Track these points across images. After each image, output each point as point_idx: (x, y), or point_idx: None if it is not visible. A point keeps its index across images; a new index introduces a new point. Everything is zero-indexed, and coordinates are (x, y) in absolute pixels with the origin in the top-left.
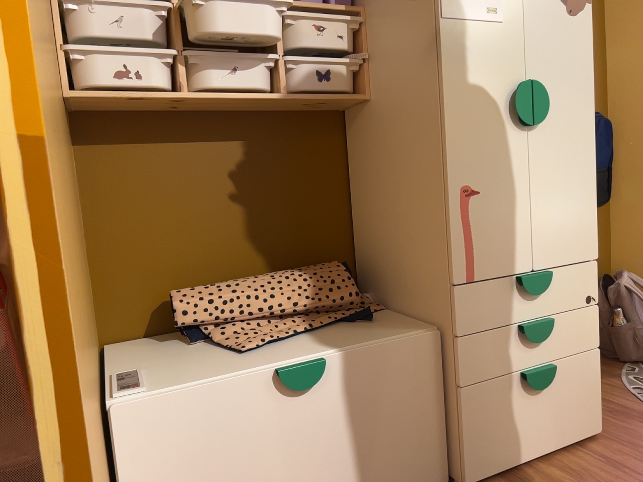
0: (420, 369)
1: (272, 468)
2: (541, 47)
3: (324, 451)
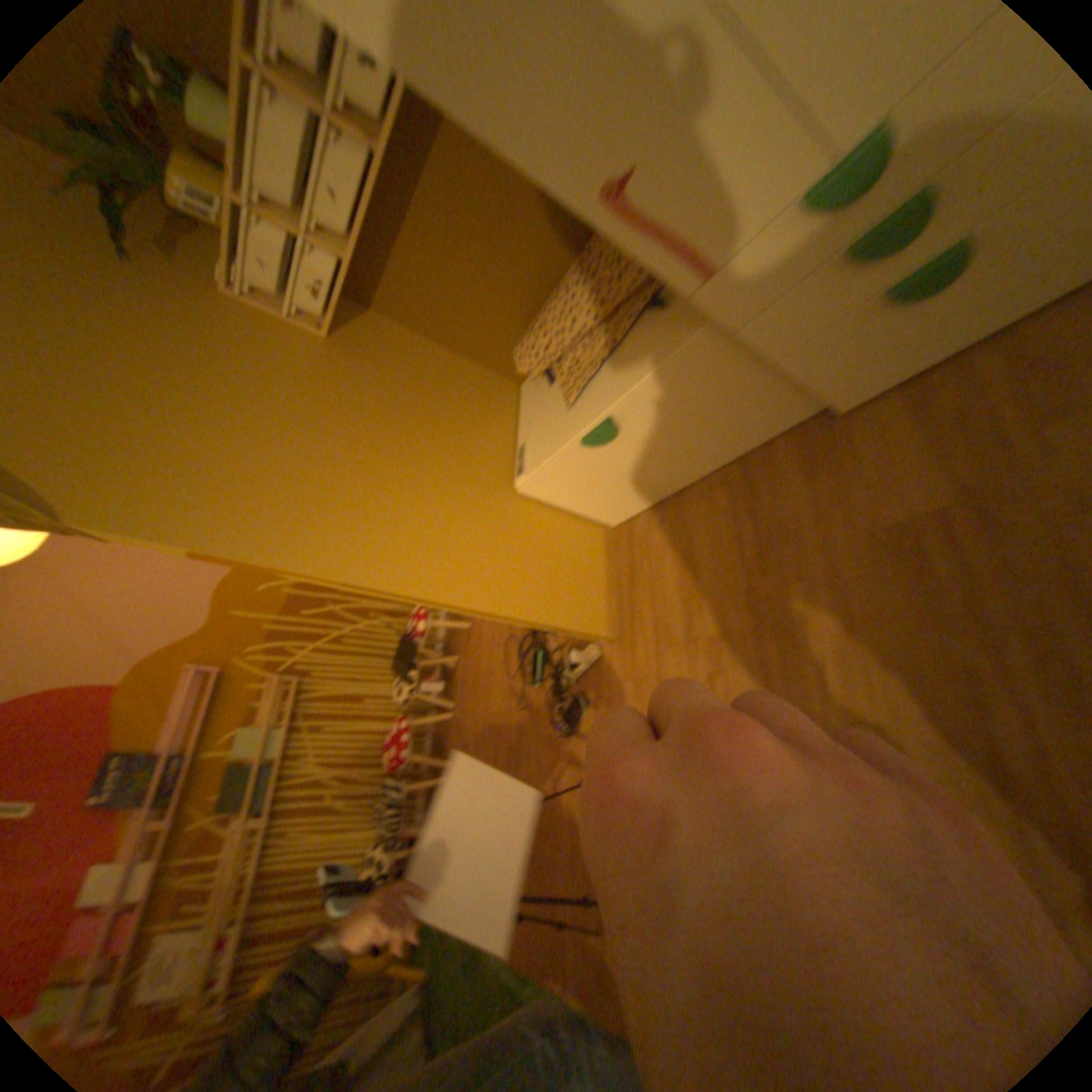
0: (719, 363)
1: (634, 469)
2: None
3: (665, 448)
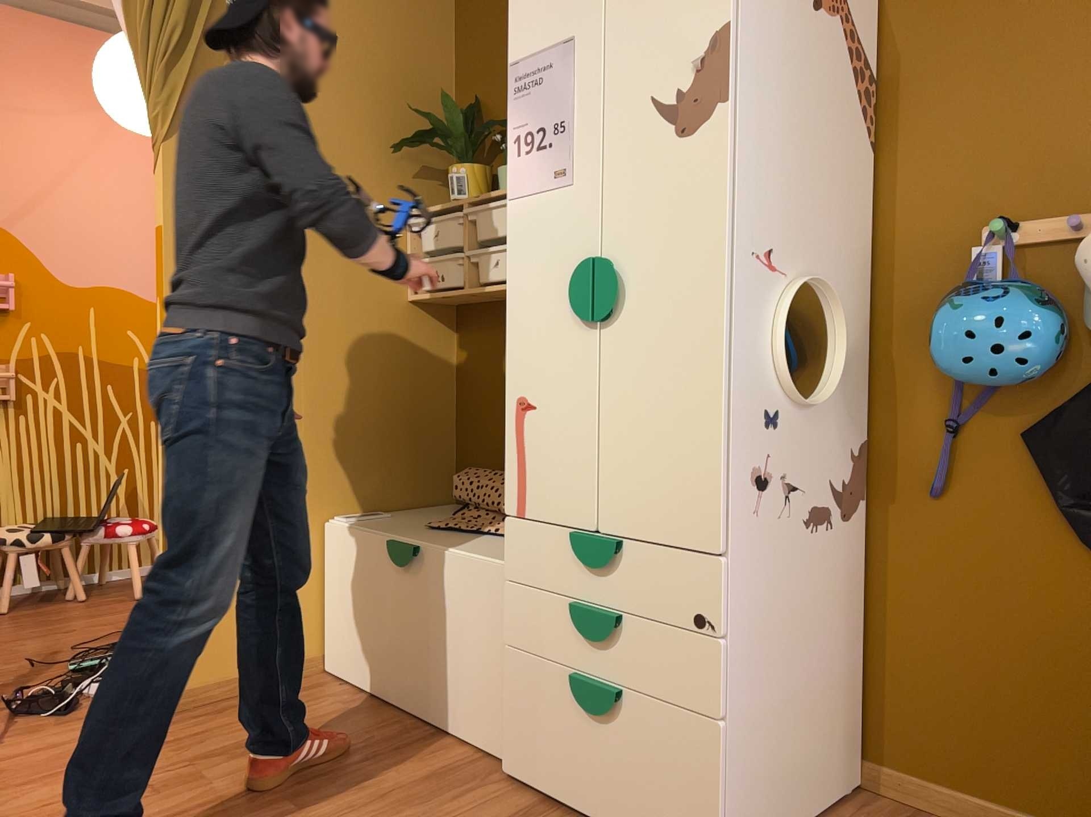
0: (489, 604)
1: (385, 624)
2: (628, 202)
3: (414, 635)
